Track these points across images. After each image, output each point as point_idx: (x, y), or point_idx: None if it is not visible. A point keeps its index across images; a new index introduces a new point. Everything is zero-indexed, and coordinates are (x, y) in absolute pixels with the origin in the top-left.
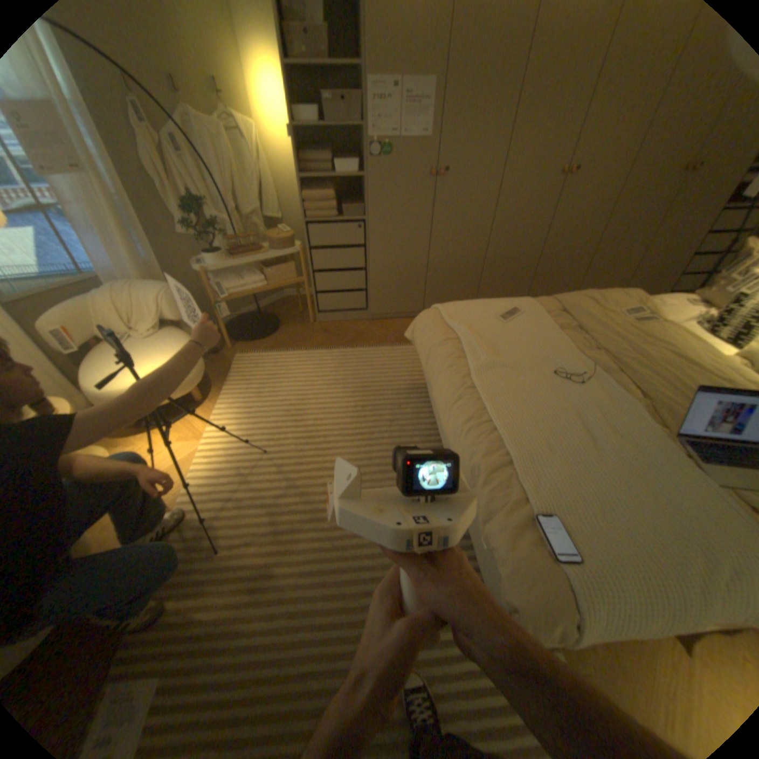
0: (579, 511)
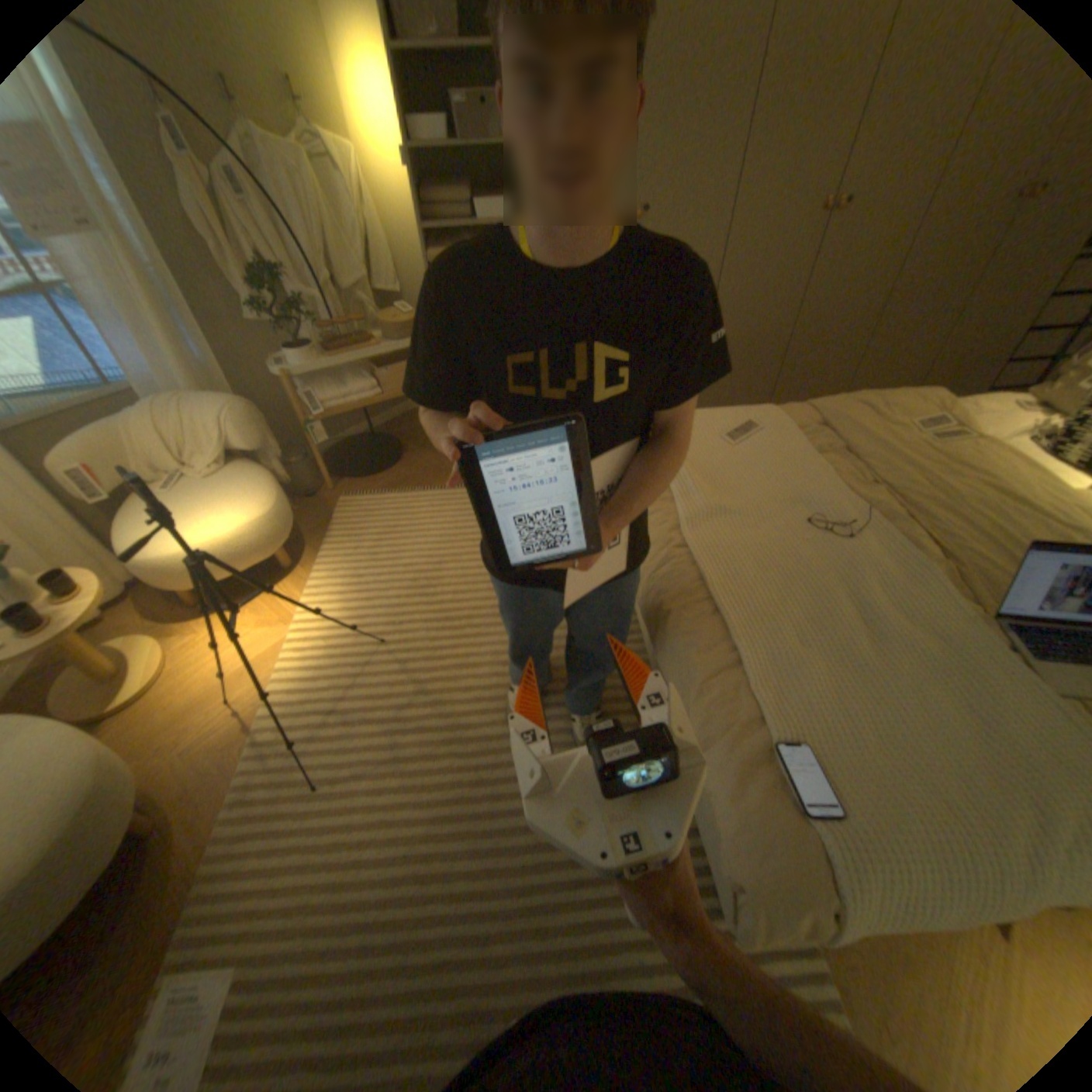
0: (841, 737)
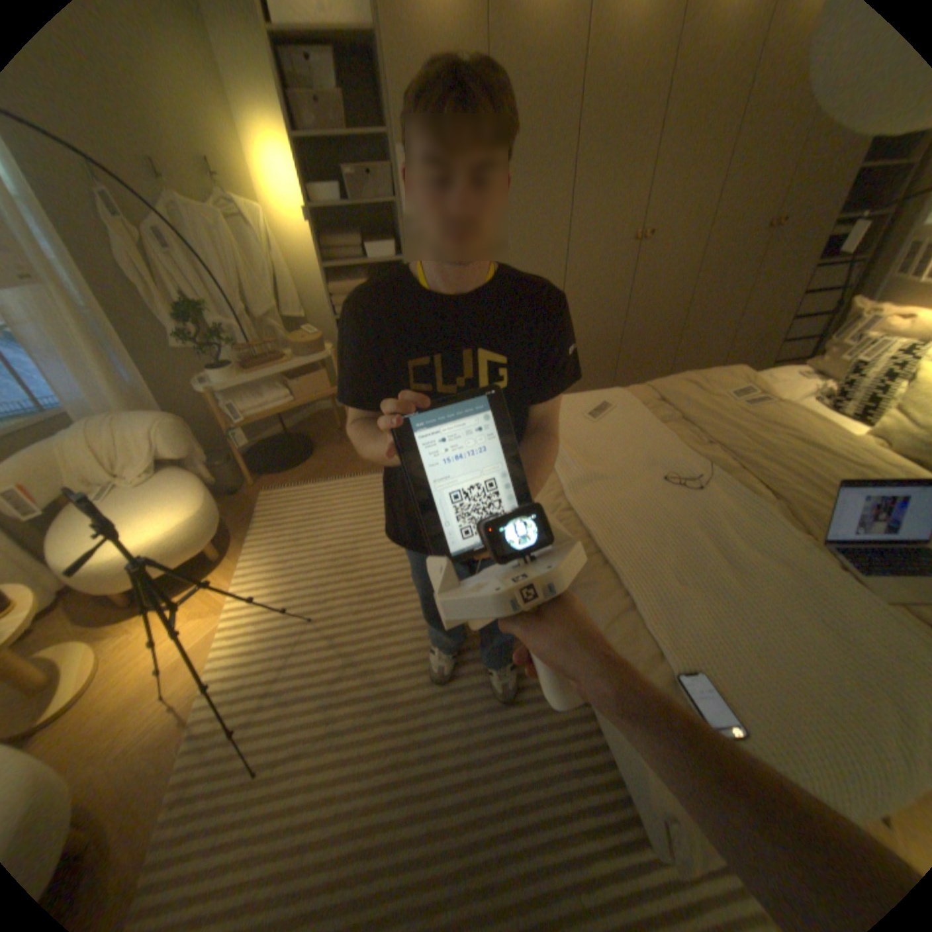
0: (729, 662)
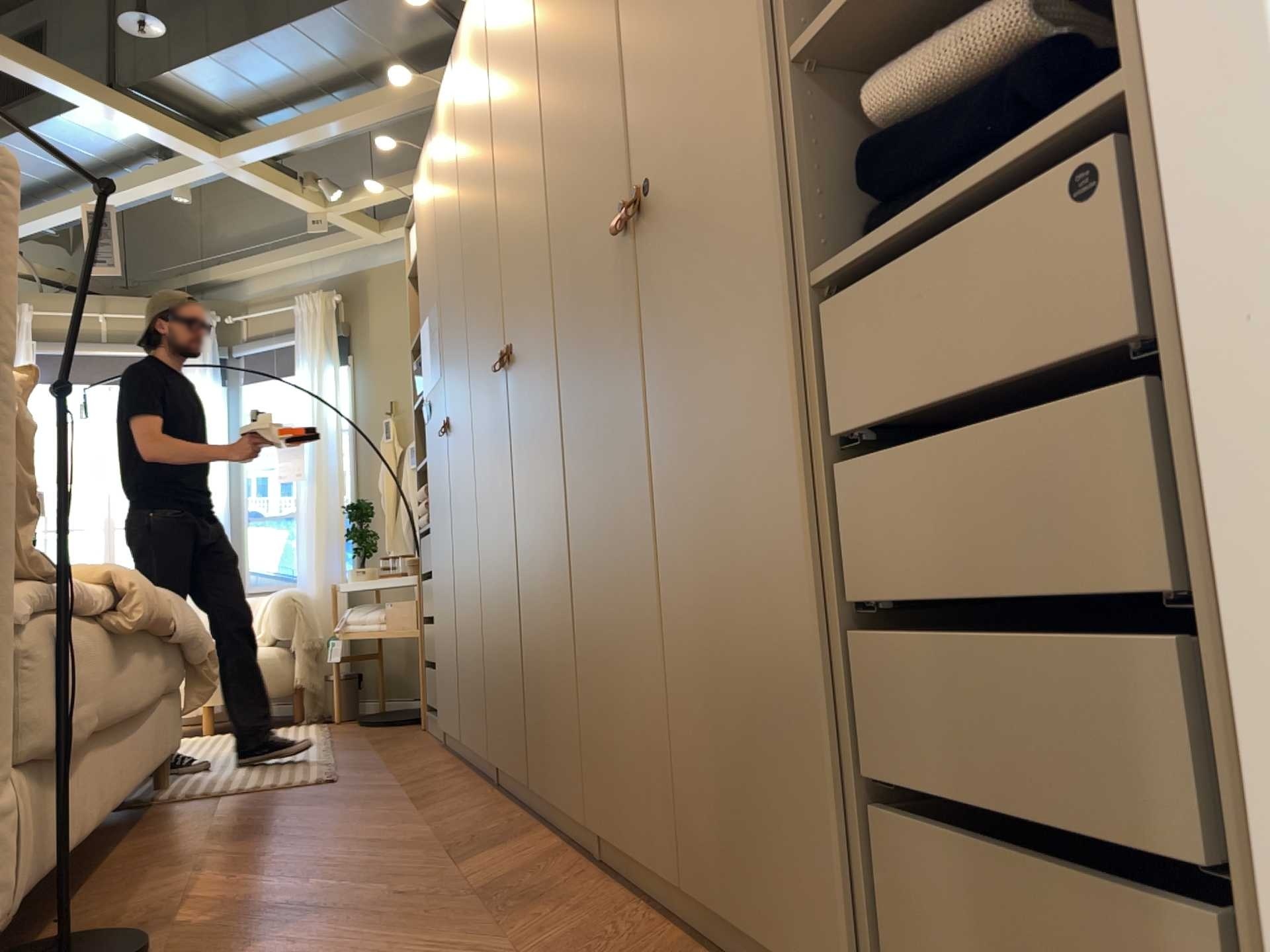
0: None
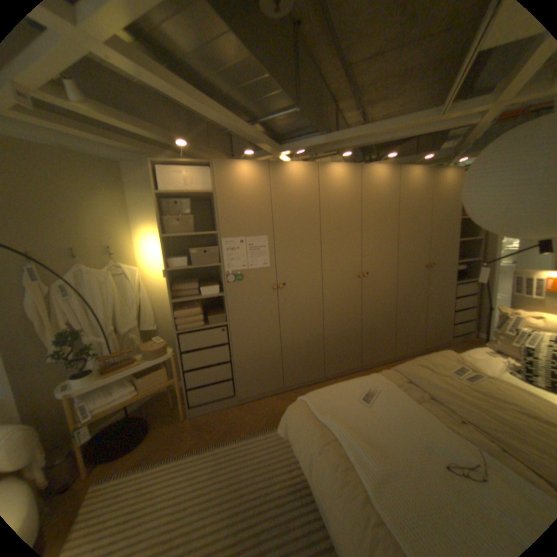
0: None
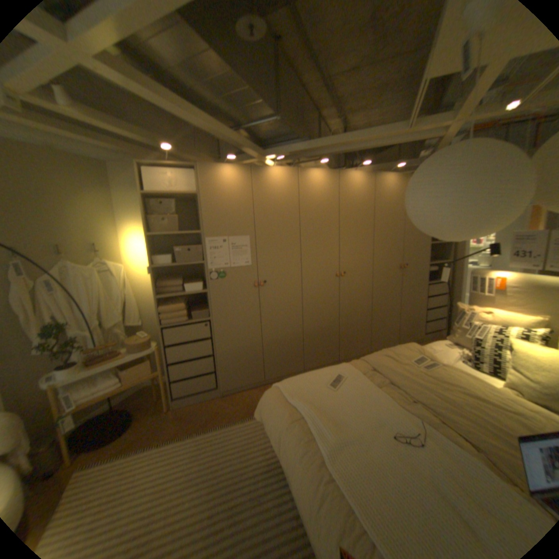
0: None
